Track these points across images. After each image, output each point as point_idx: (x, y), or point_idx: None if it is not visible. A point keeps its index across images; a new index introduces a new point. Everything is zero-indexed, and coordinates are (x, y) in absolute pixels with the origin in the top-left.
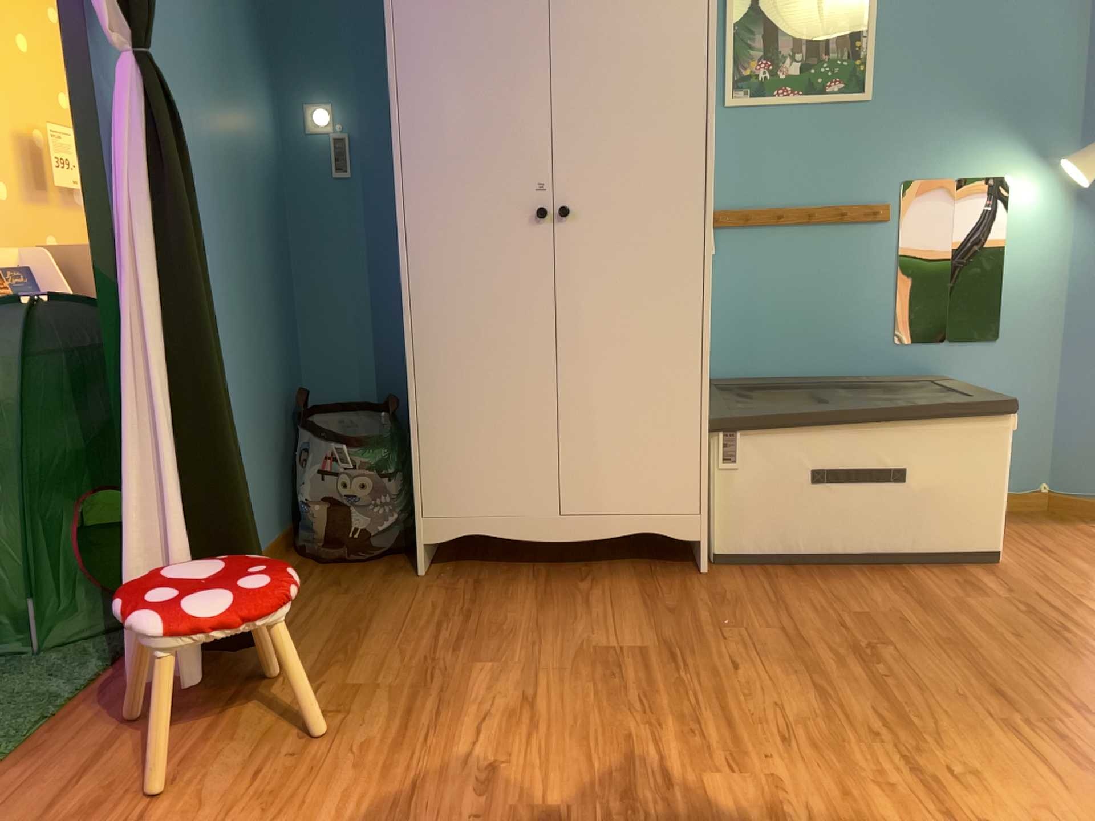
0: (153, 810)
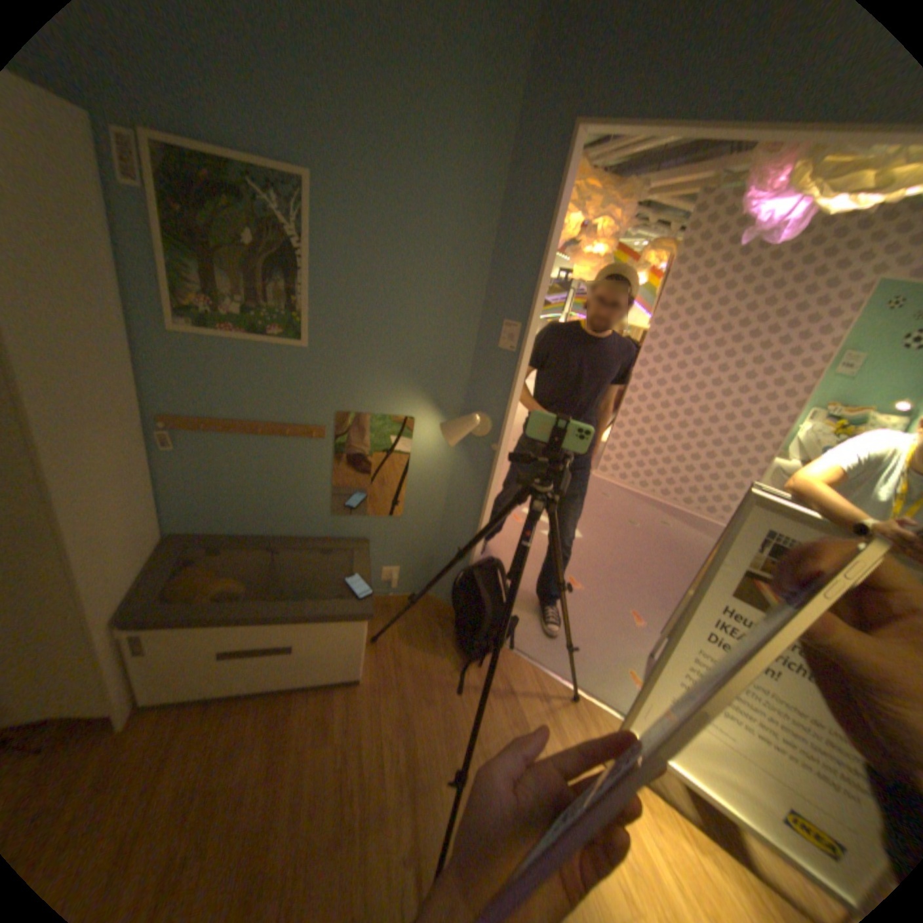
0: None
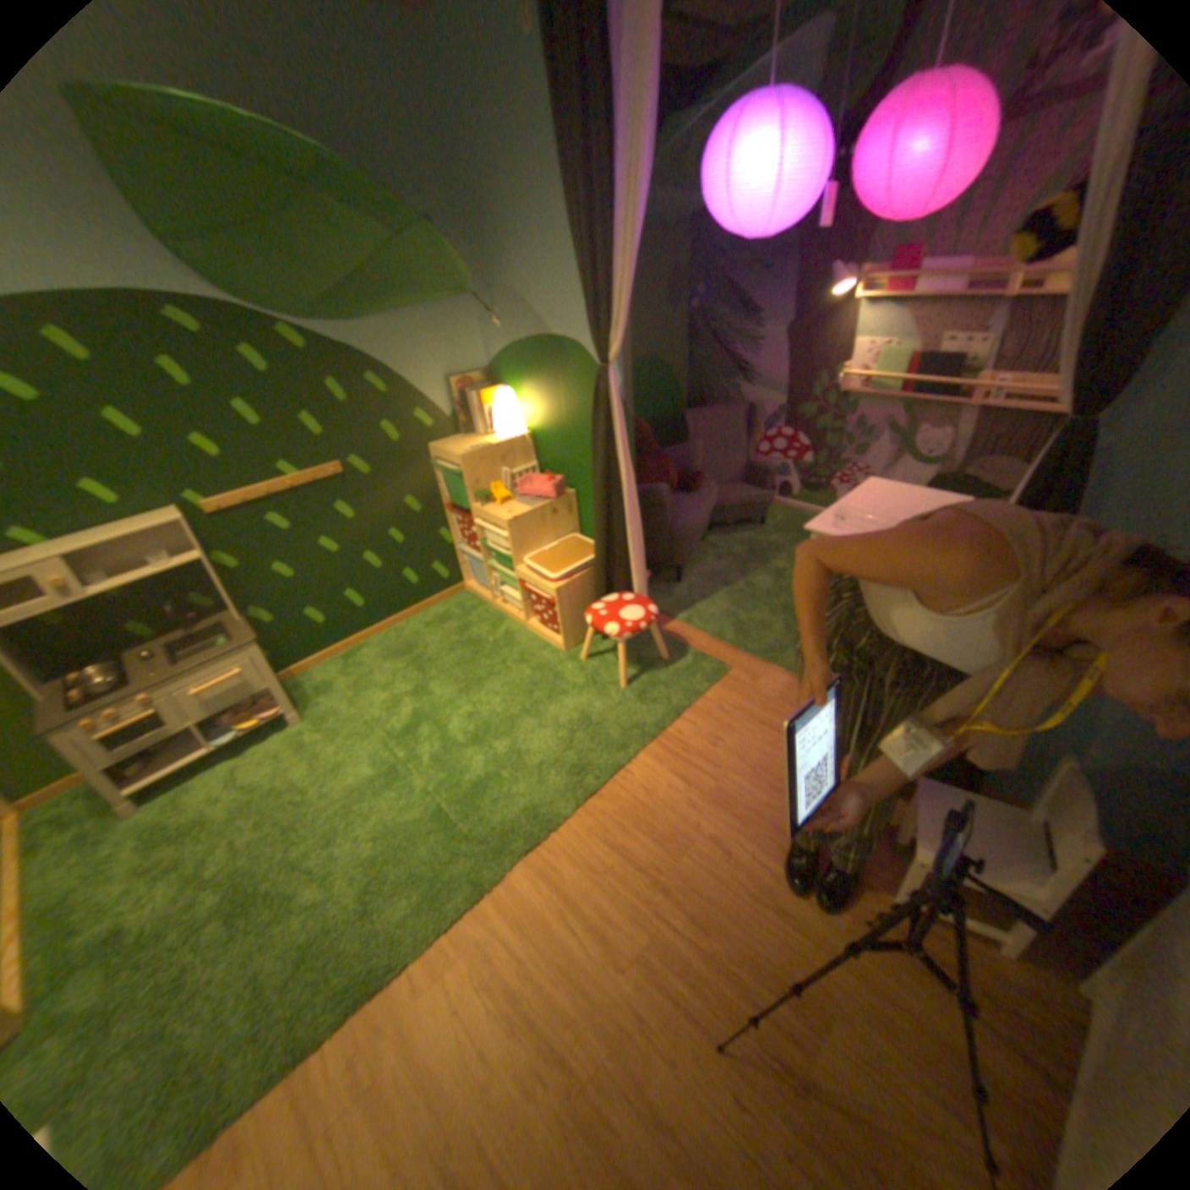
0: (778, 740)
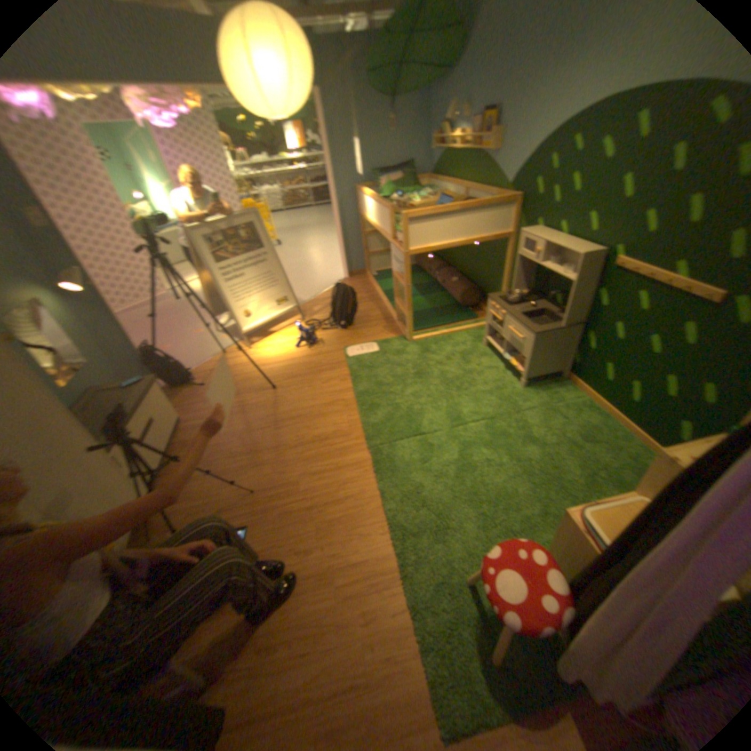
0: (325, 690)
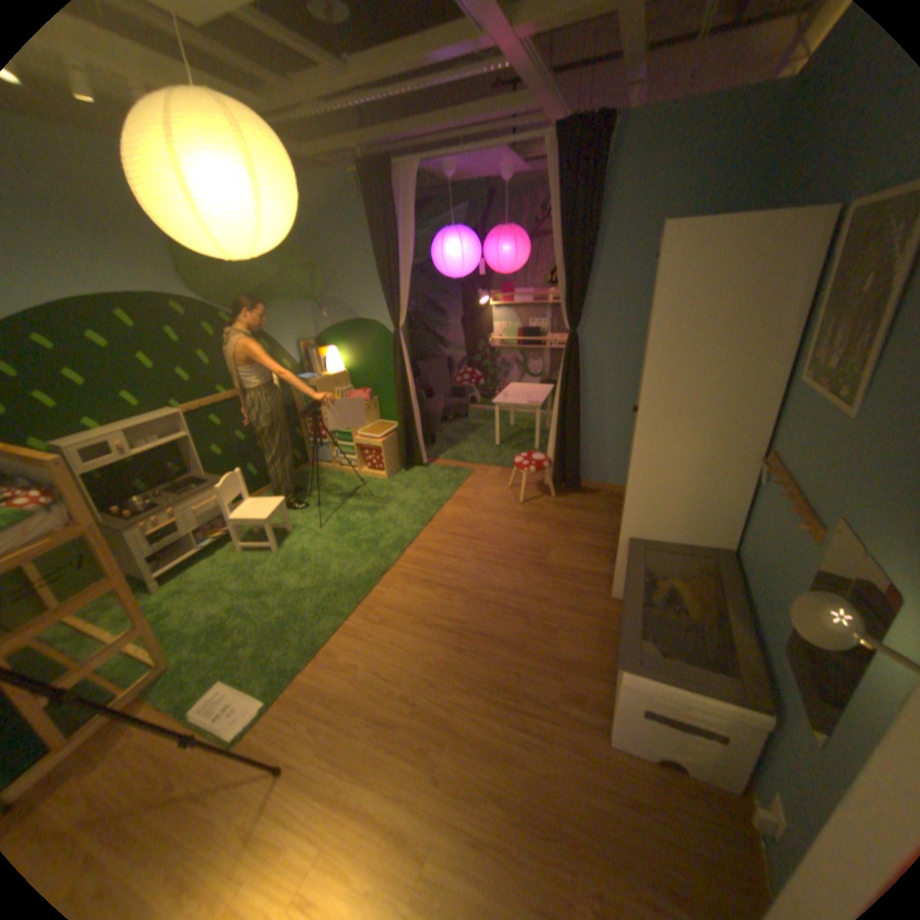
0: (503, 488)
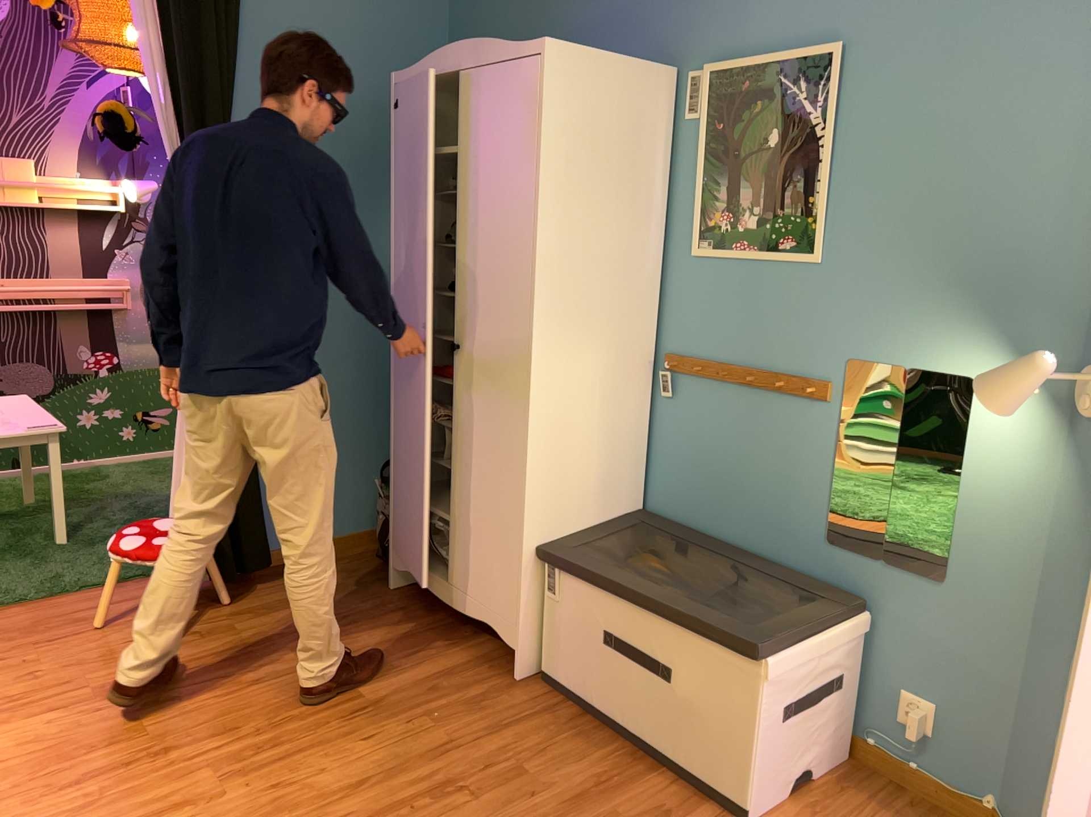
0: (86, 635)
